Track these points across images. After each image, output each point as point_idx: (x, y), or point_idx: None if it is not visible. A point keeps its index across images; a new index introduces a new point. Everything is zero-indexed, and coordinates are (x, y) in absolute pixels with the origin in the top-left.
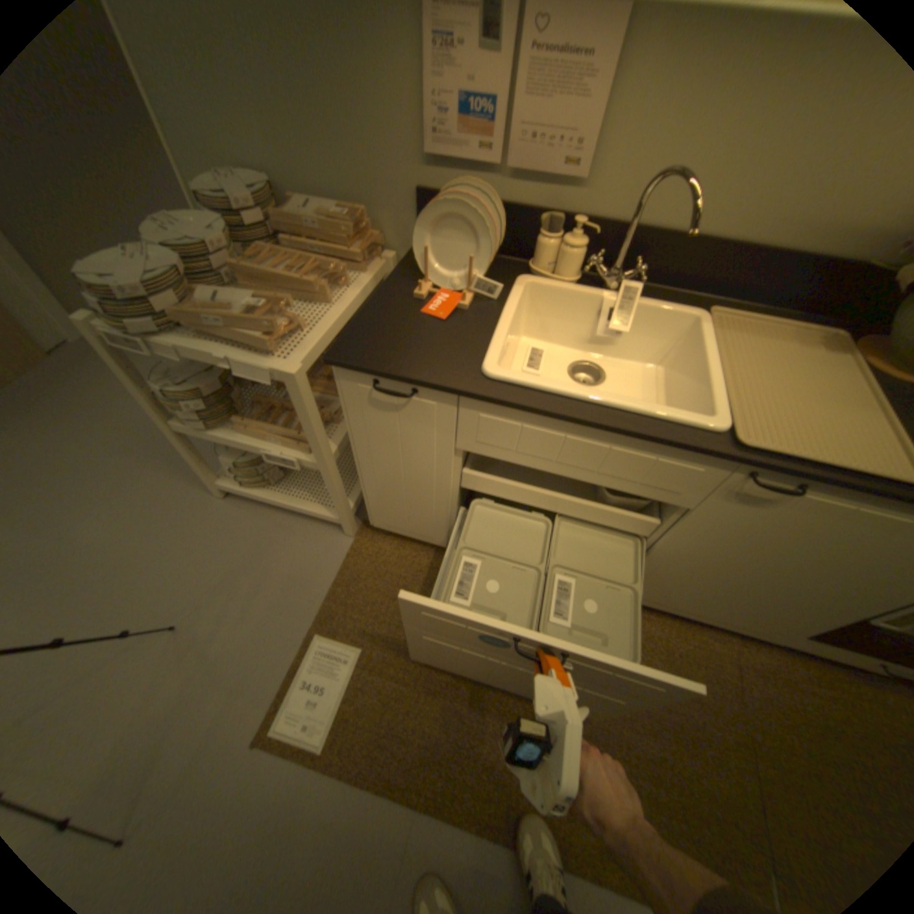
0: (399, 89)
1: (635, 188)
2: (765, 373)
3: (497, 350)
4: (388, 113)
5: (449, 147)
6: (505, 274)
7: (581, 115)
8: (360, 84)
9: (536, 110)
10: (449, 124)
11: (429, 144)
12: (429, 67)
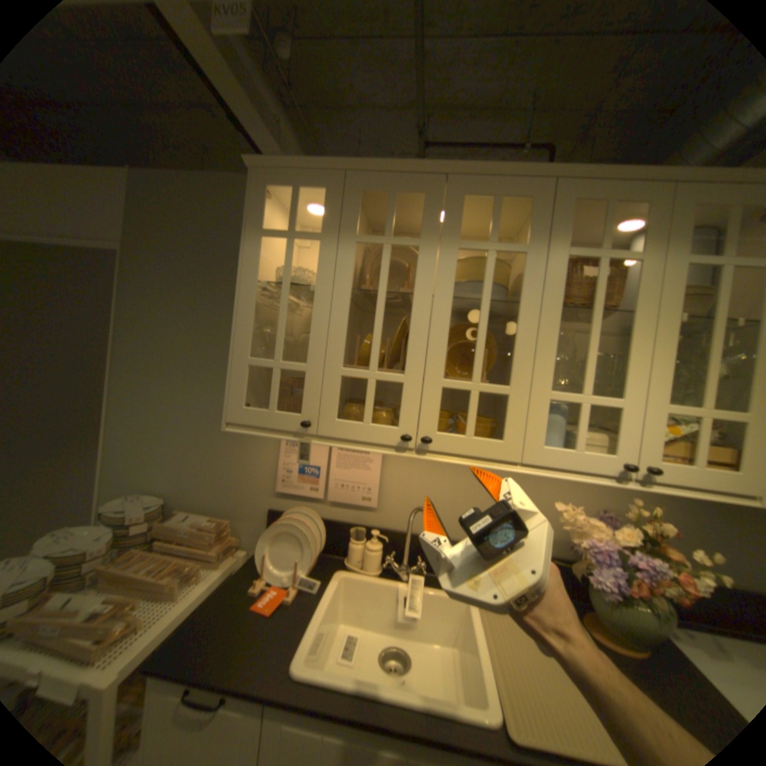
0: (266, 460)
1: (405, 515)
2: (523, 655)
3: (306, 645)
4: (257, 470)
5: (292, 488)
6: (324, 571)
7: (367, 477)
8: (243, 456)
9: (342, 474)
10: (293, 477)
11: (280, 486)
12: (284, 452)
